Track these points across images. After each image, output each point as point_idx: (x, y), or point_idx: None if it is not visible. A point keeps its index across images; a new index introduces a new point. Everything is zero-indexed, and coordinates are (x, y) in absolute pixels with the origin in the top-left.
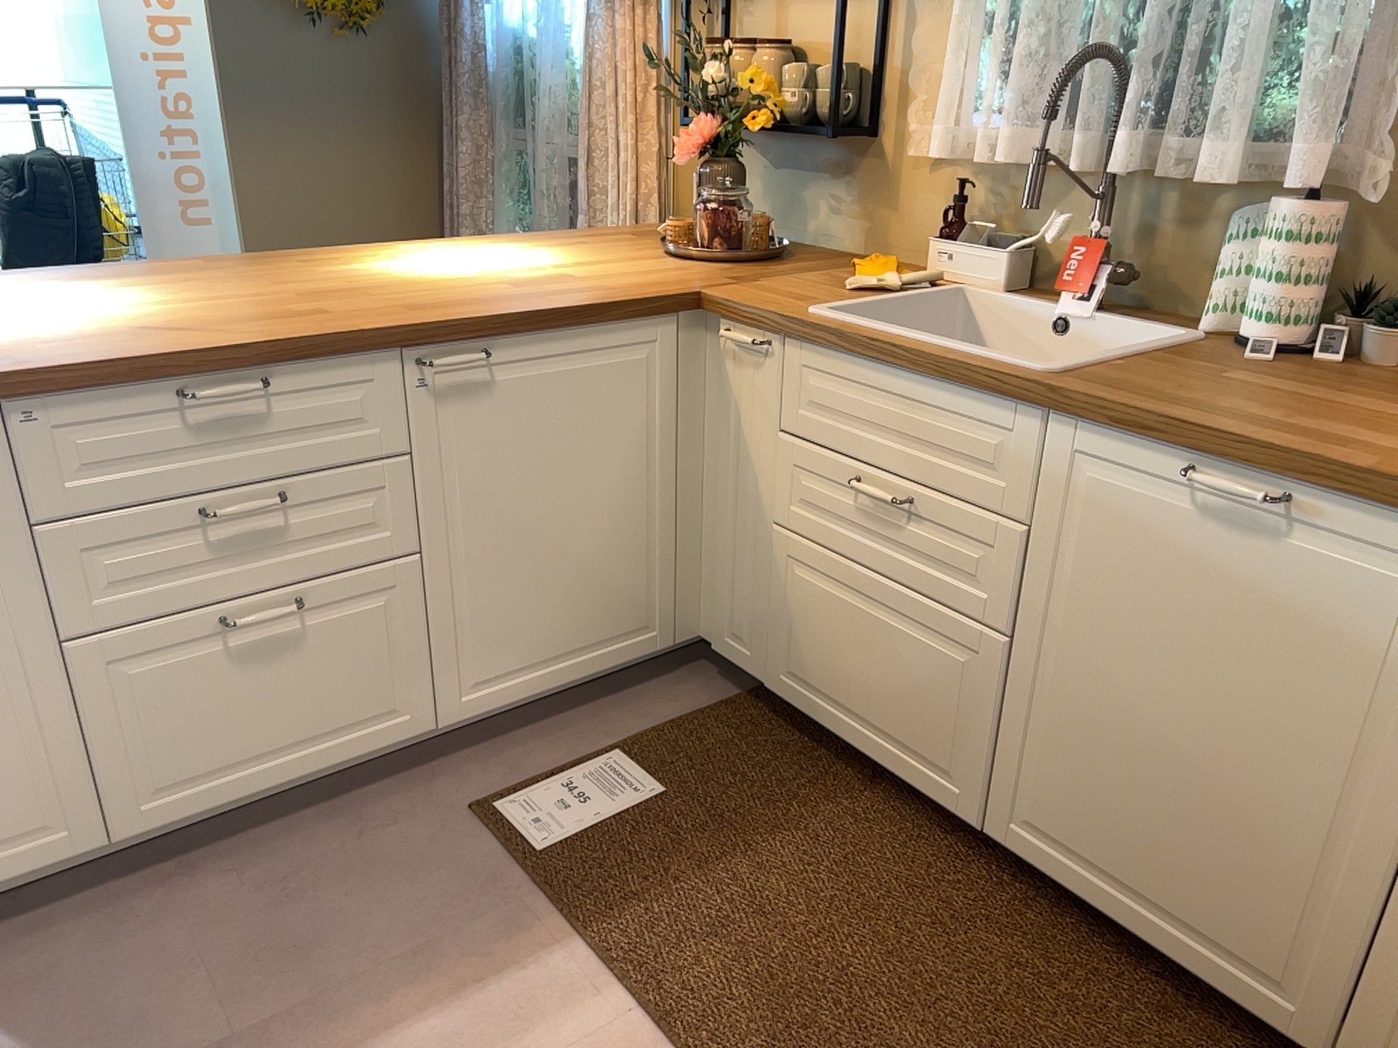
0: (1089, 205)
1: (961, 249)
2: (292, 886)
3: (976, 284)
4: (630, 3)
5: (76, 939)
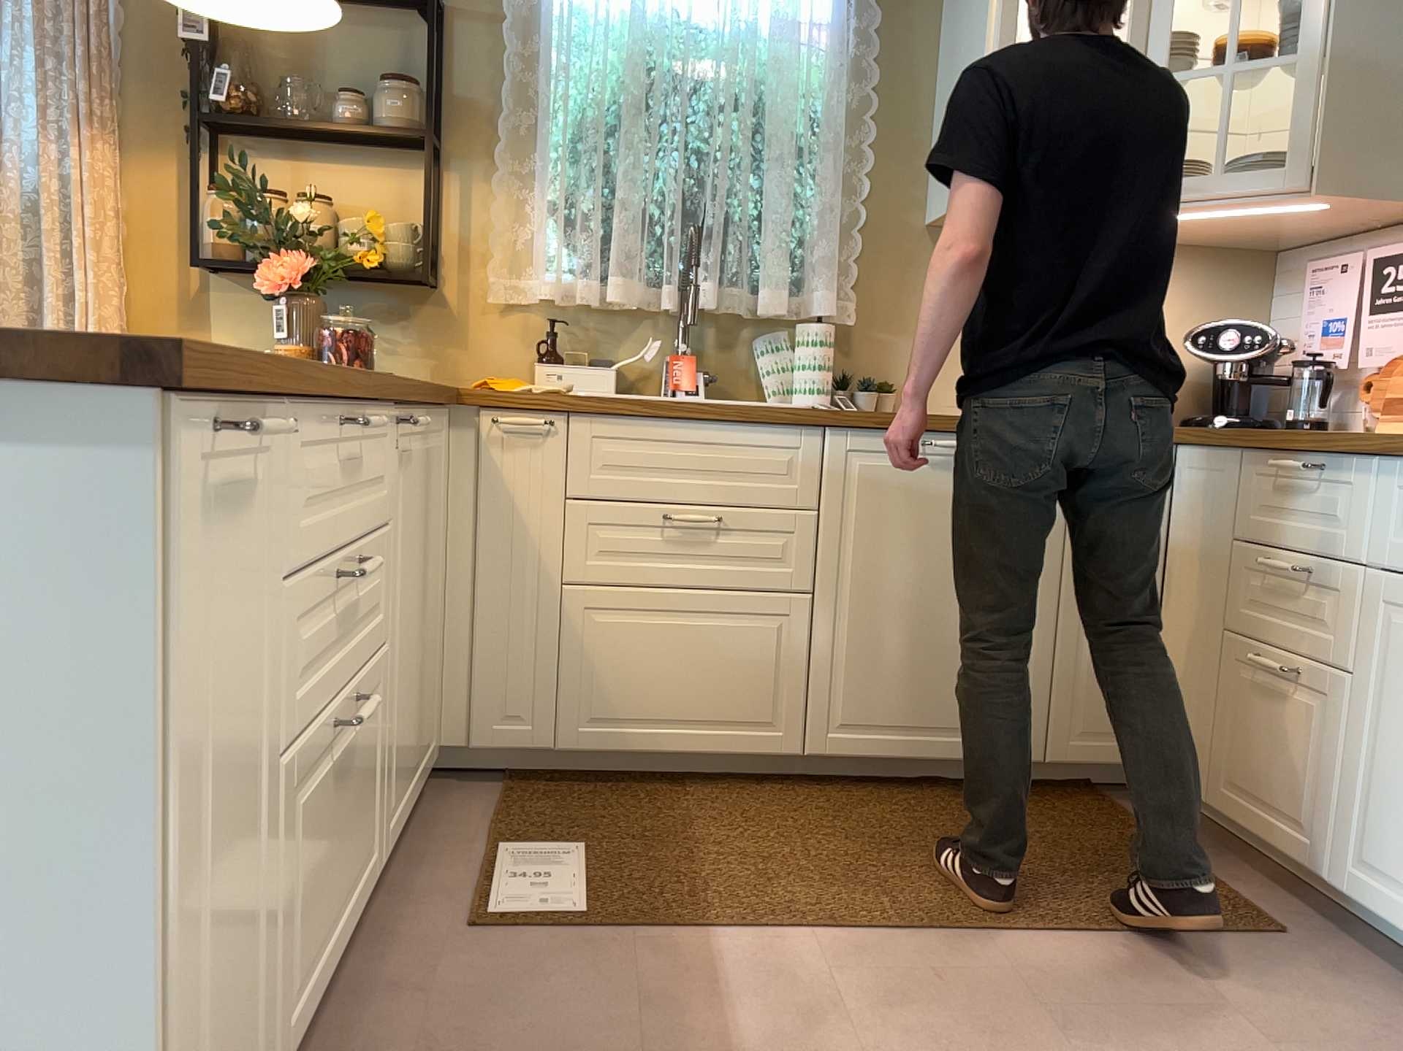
0: (655, 334)
1: (573, 367)
2: None
3: (591, 392)
4: (97, 134)
5: None
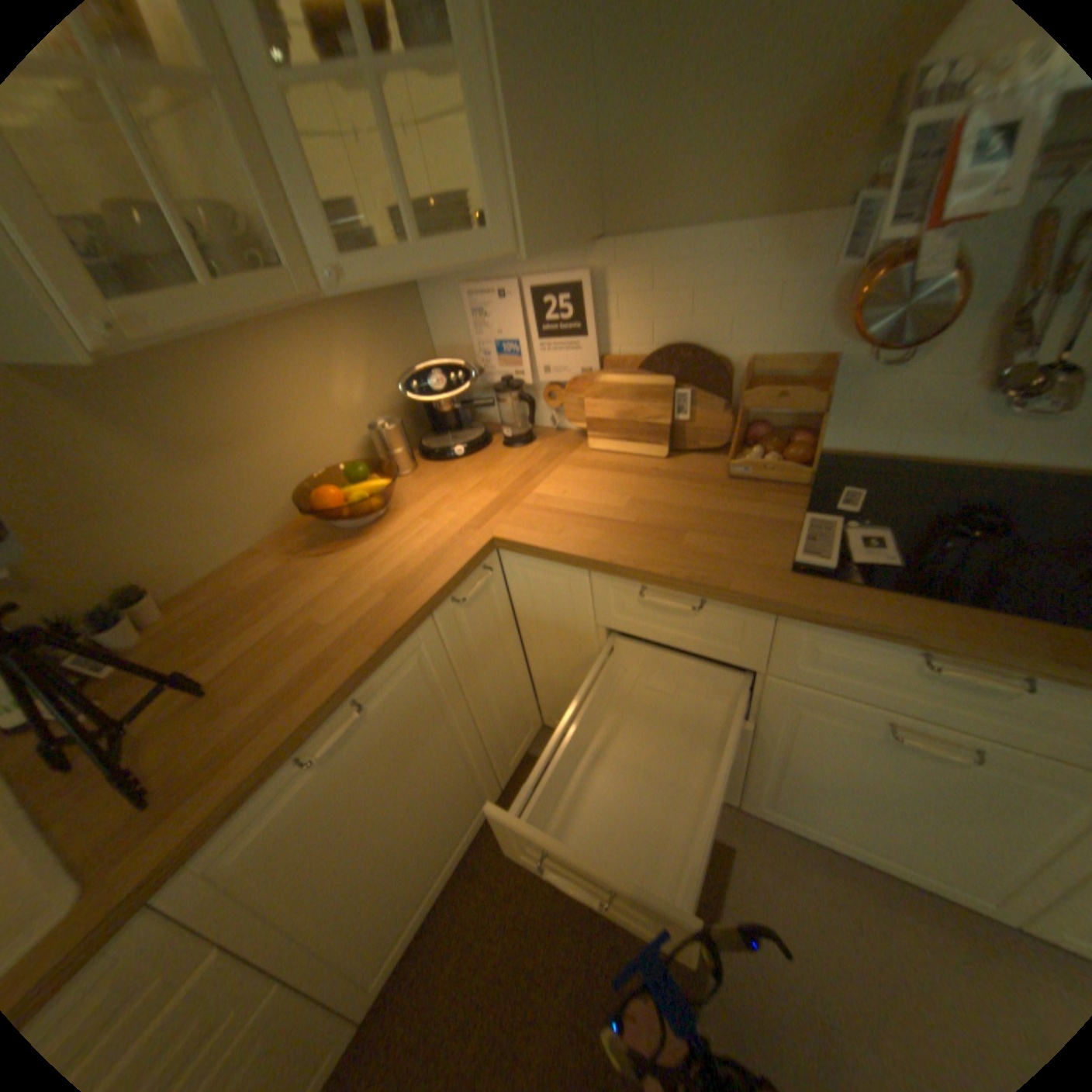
0: None
1: None
2: None
3: None
4: None
5: None
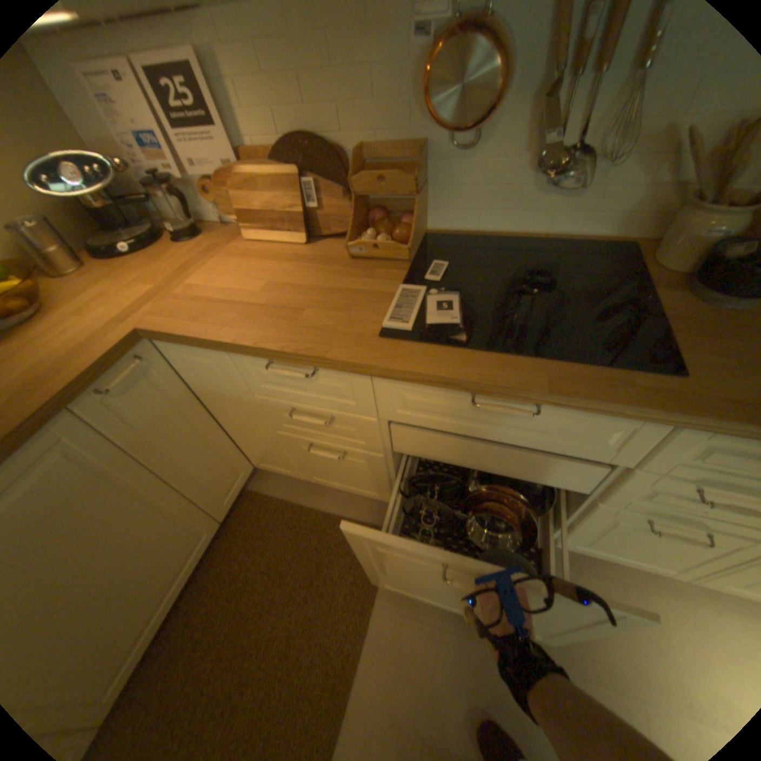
0: None
1: None
2: None
3: None
4: None
5: None
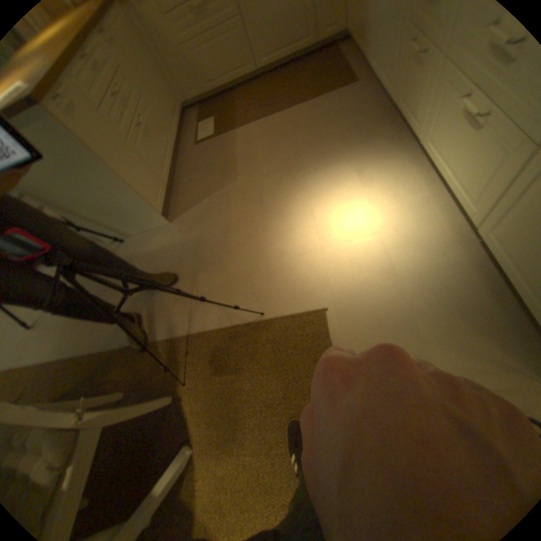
0: None
1: None
2: (193, 169)
3: None
4: None
5: (181, 199)
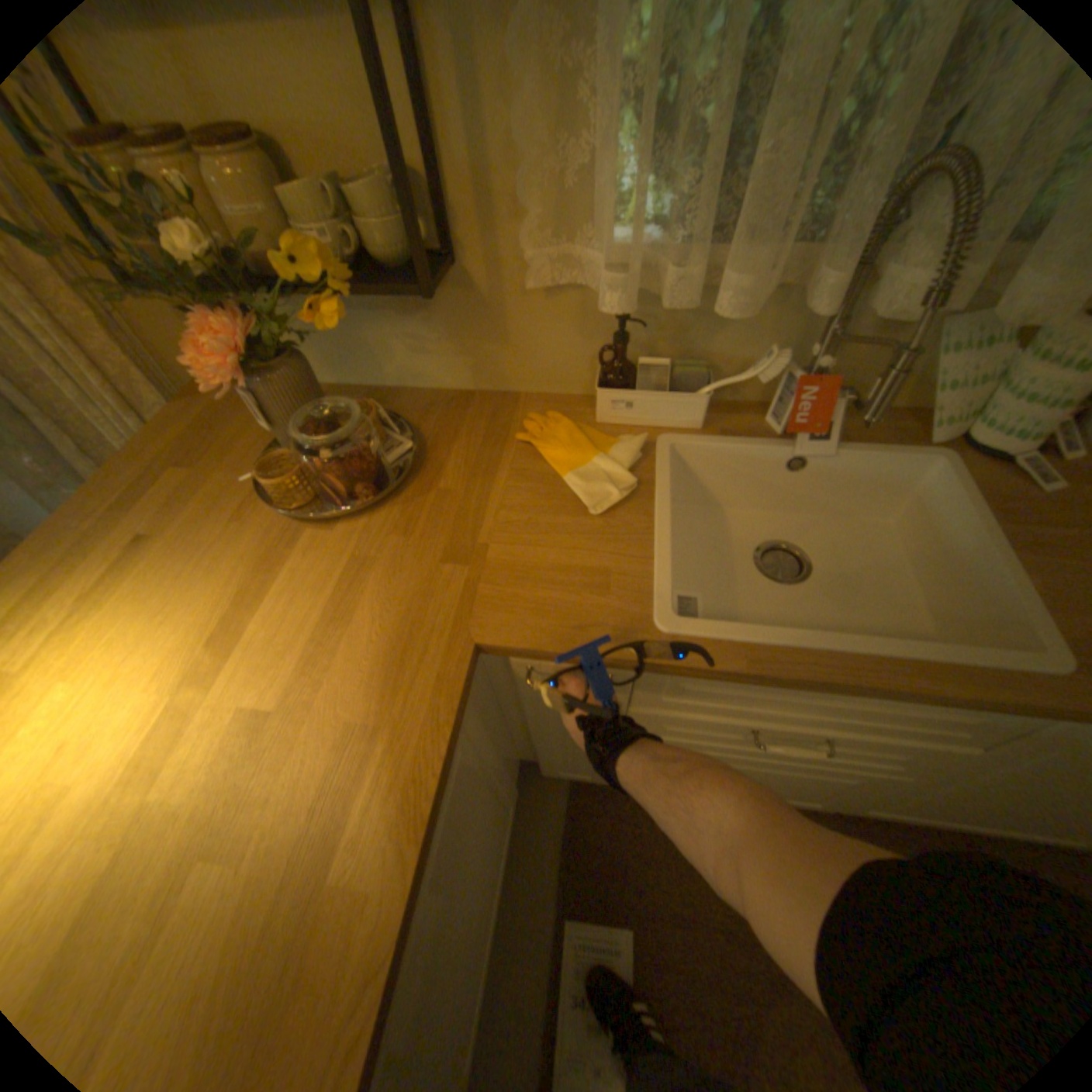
0: (779, 314)
1: (649, 394)
2: None
3: (670, 422)
4: None
5: None
